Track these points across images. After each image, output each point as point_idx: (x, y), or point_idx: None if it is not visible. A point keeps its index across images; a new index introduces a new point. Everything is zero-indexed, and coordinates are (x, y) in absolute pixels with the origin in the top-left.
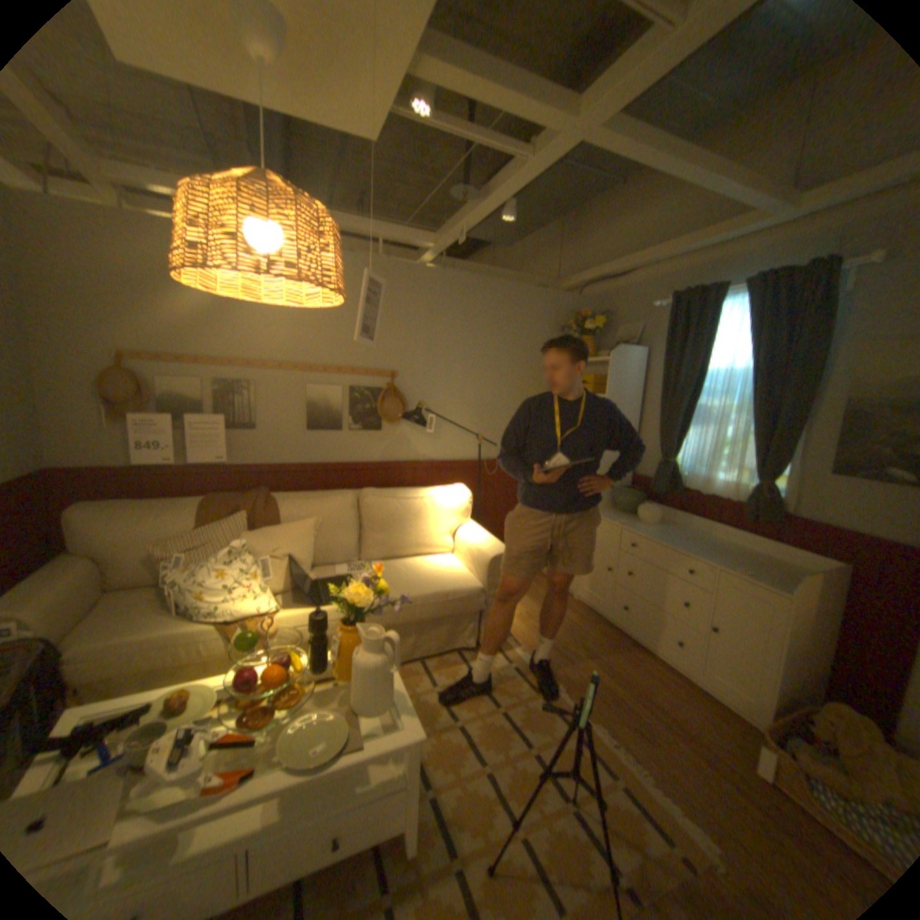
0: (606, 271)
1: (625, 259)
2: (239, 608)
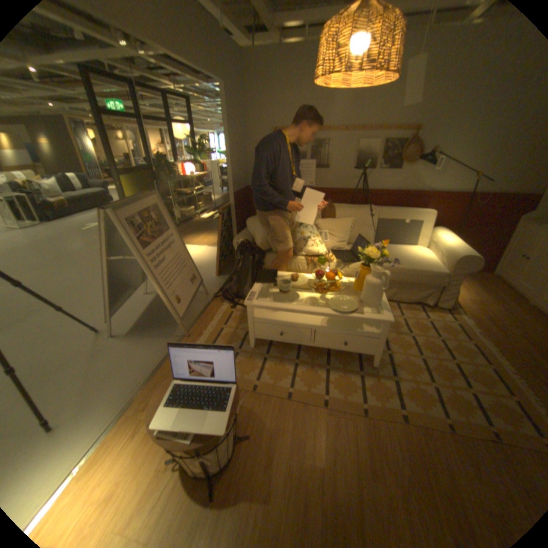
0: None
1: None
2: (315, 252)
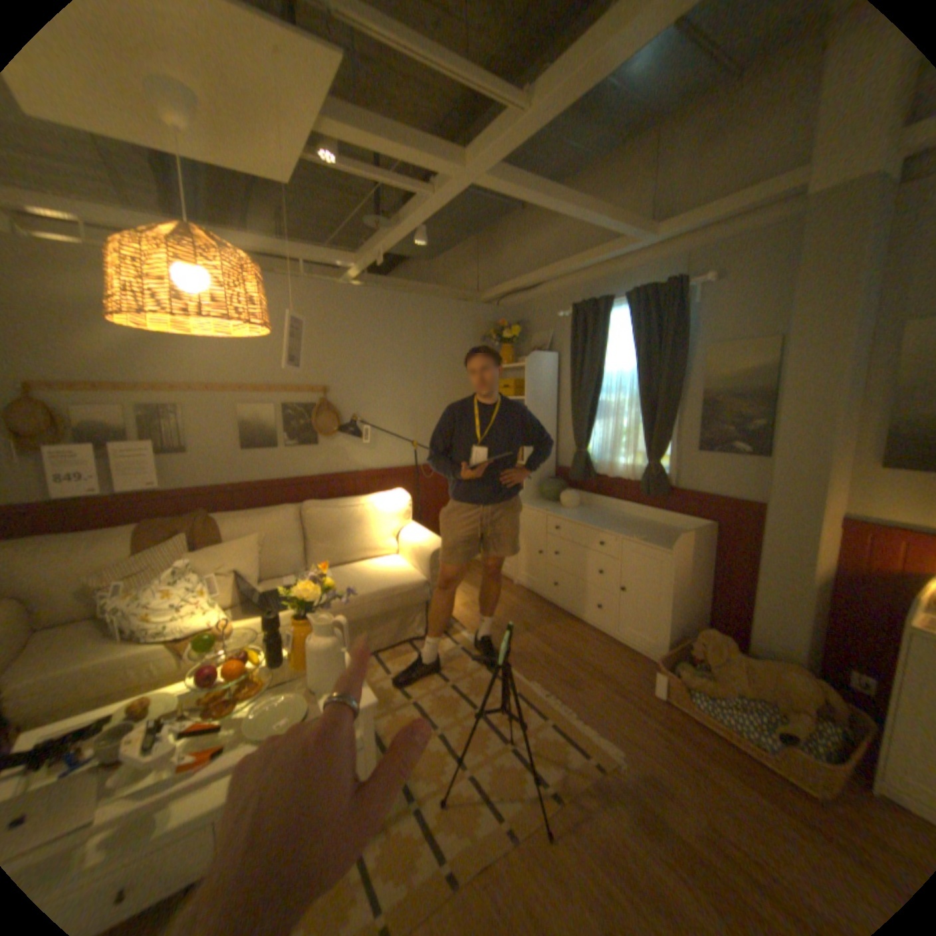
0: (517, 285)
1: (532, 275)
2: (189, 624)
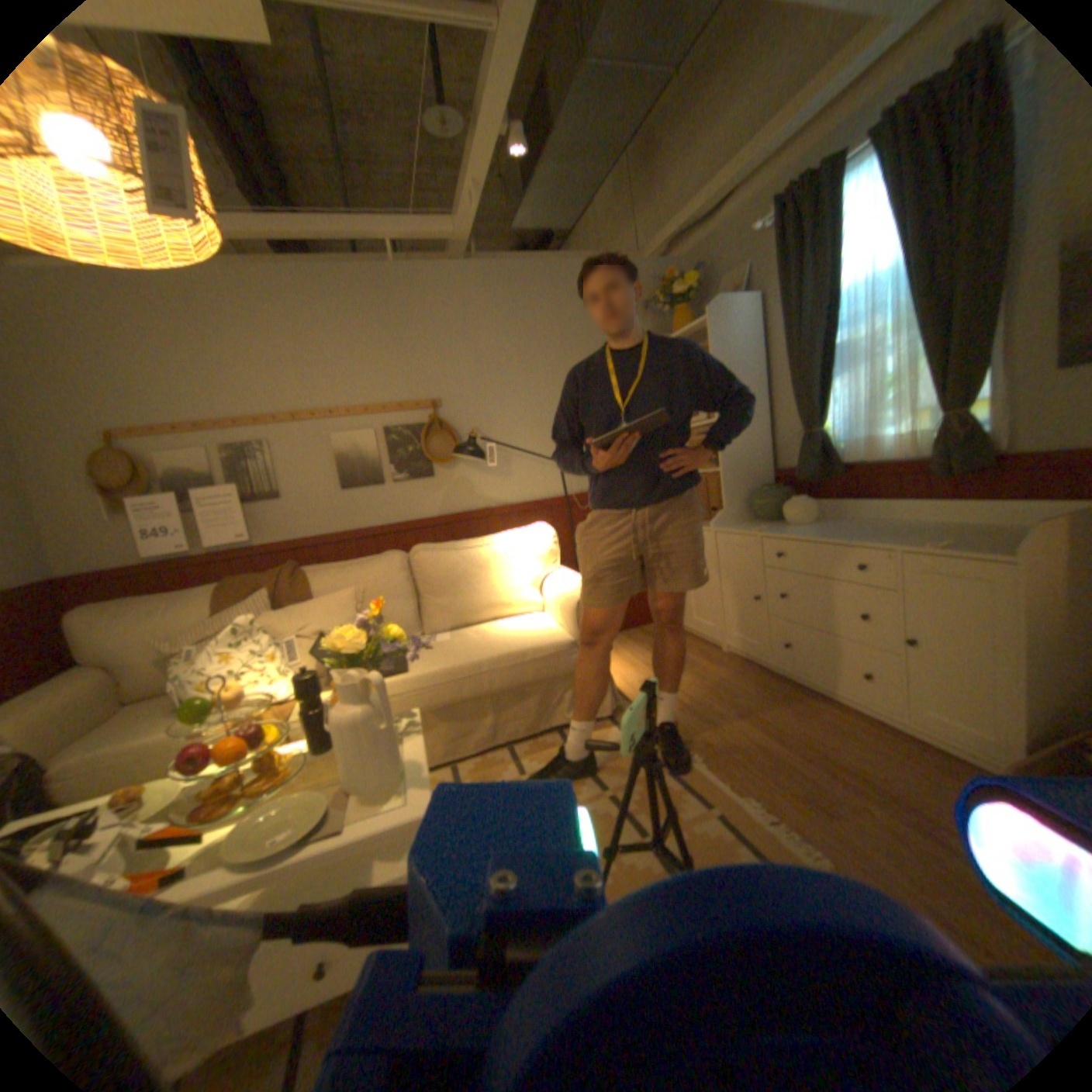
0: (691, 210)
1: (710, 184)
2: (249, 693)
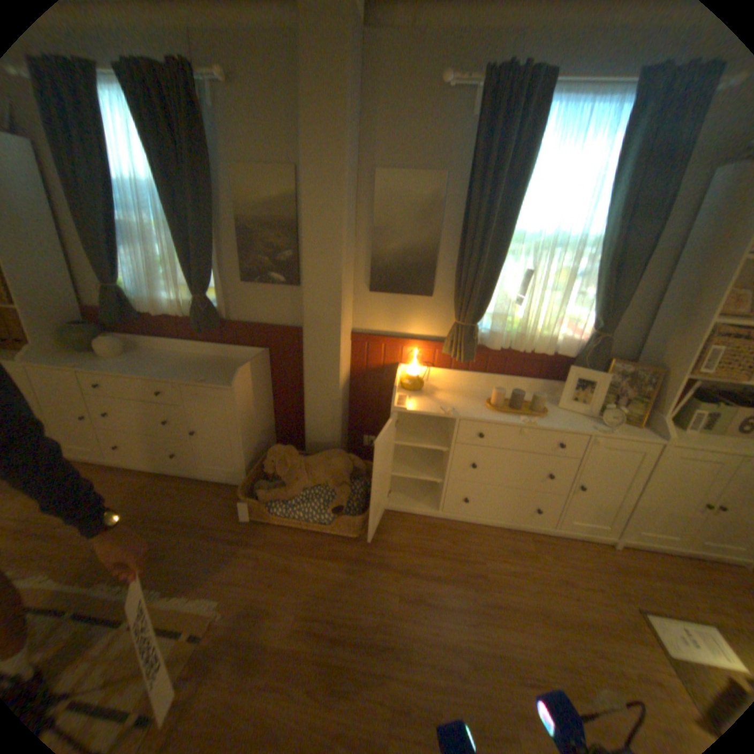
0: None
1: None
2: None
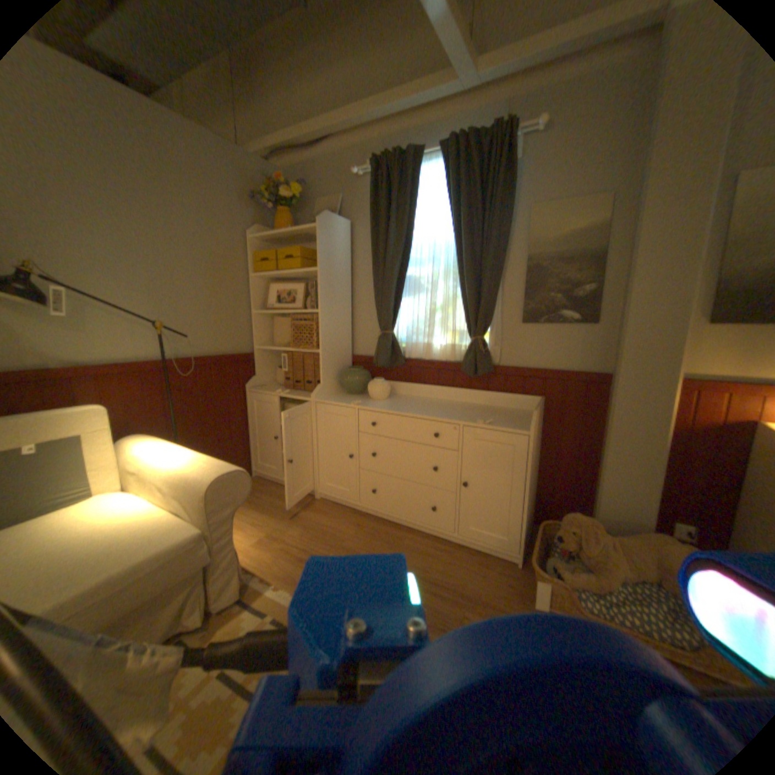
0: (295, 134)
1: (315, 120)
2: None
